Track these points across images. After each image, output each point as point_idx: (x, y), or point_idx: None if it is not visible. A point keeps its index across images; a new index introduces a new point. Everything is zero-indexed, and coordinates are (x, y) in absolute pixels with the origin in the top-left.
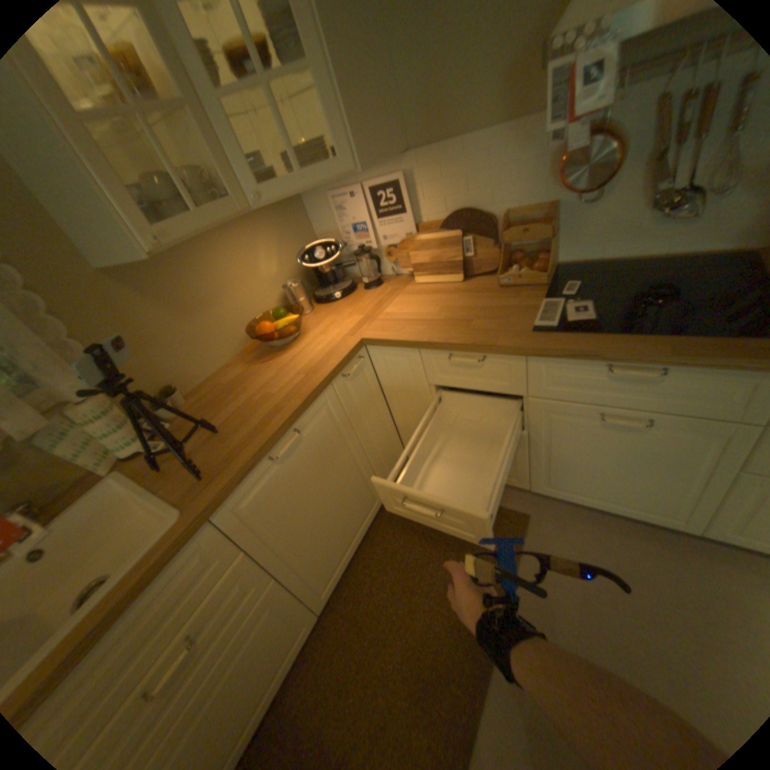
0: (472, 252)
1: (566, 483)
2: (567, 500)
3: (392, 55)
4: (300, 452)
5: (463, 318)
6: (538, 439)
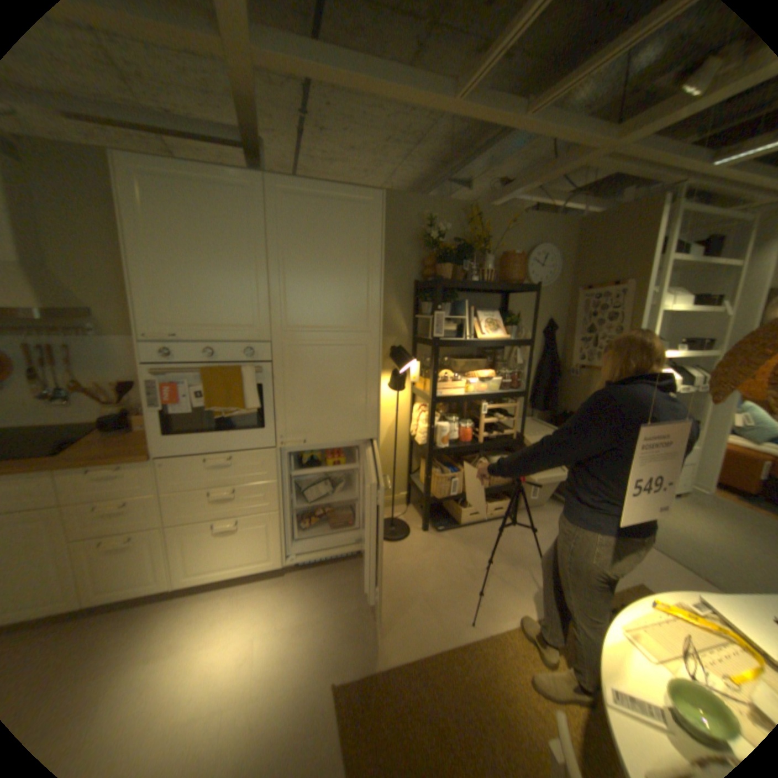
0: None
1: None
2: None
3: None
4: None
5: None
6: None
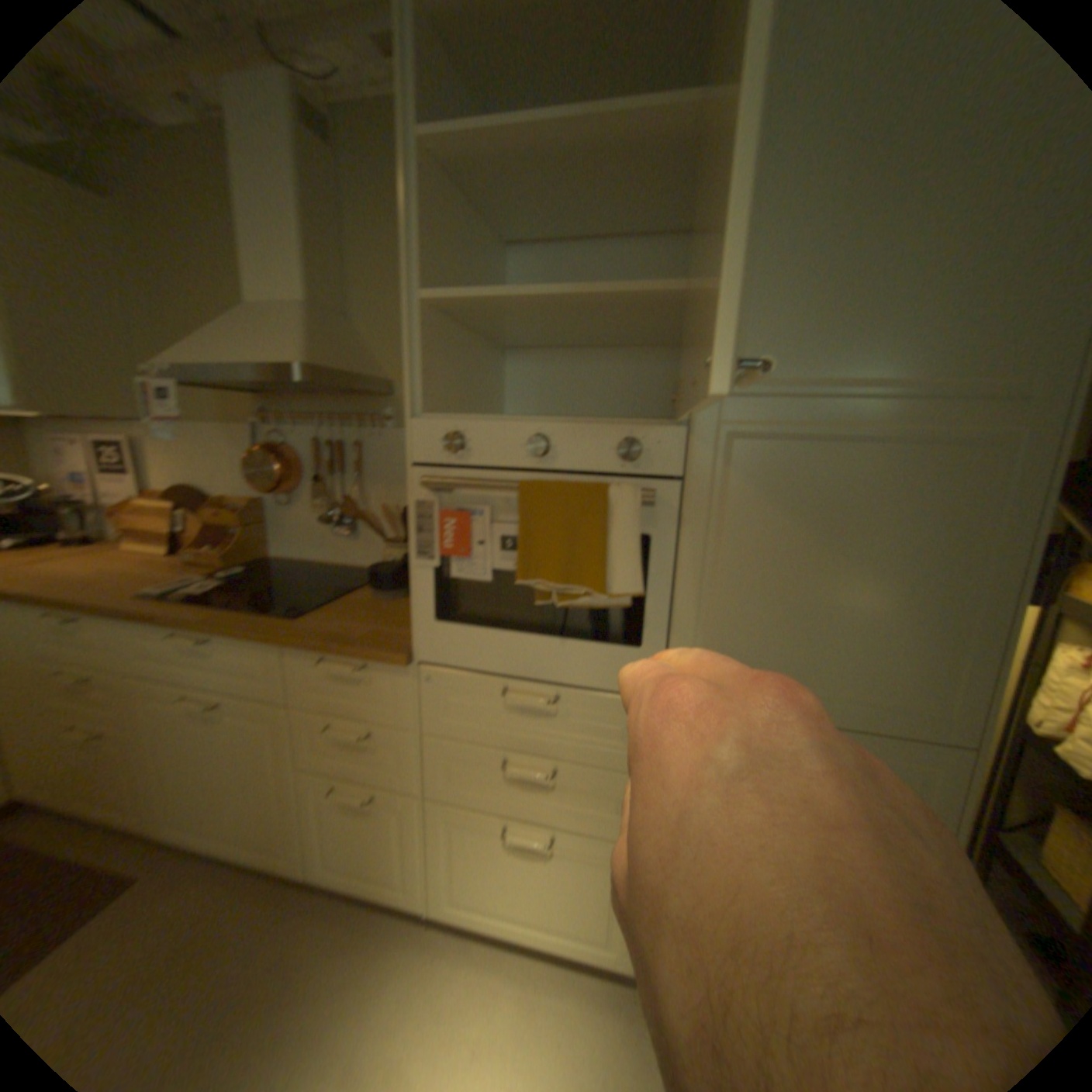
0: (177, 530)
1: (176, 821)
2: (185, 853)
3: (128, 346)
4: None
5: (92, 585)
6: (138, 746)
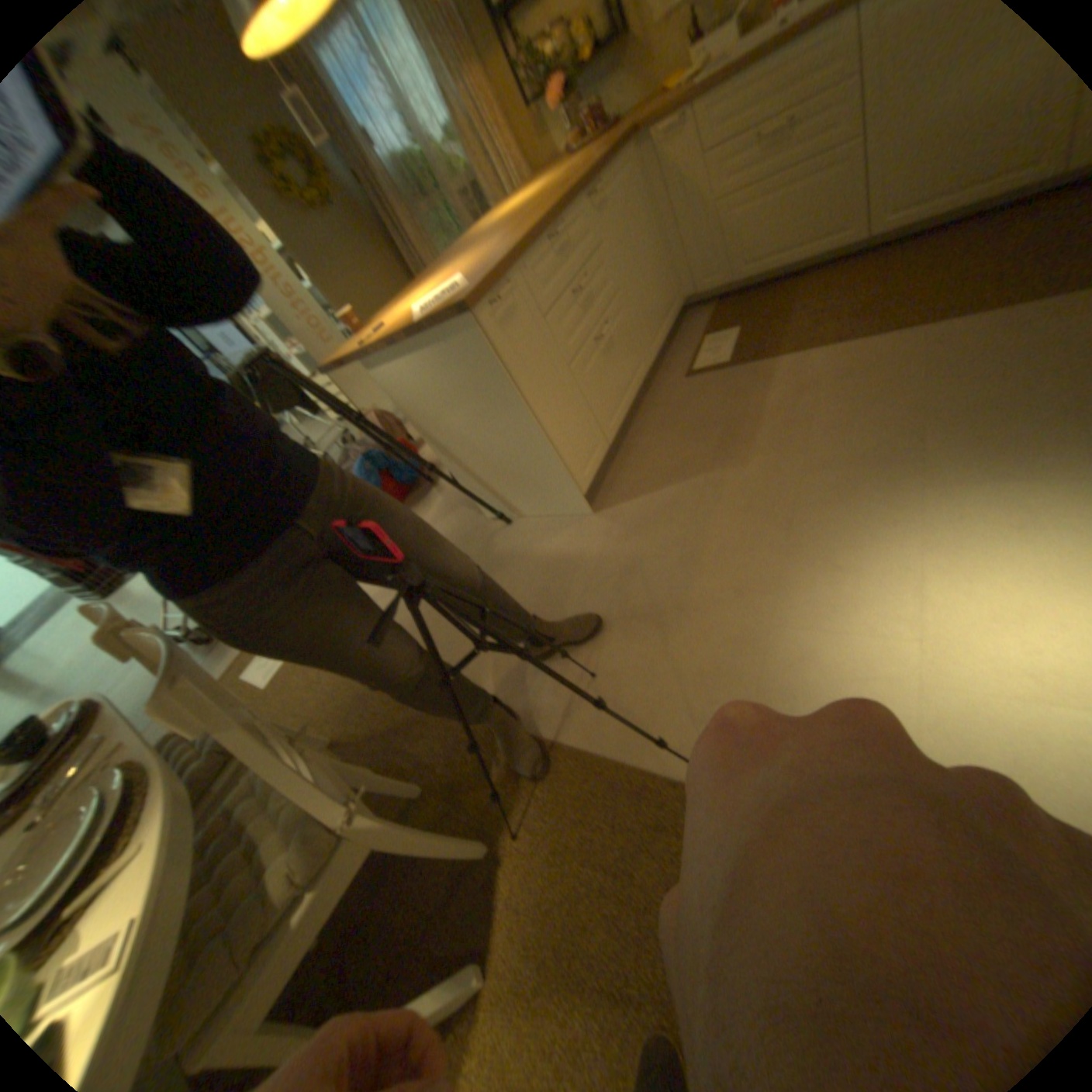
0: None
1: None
2: None
3: None
4: None
5: None
6: None
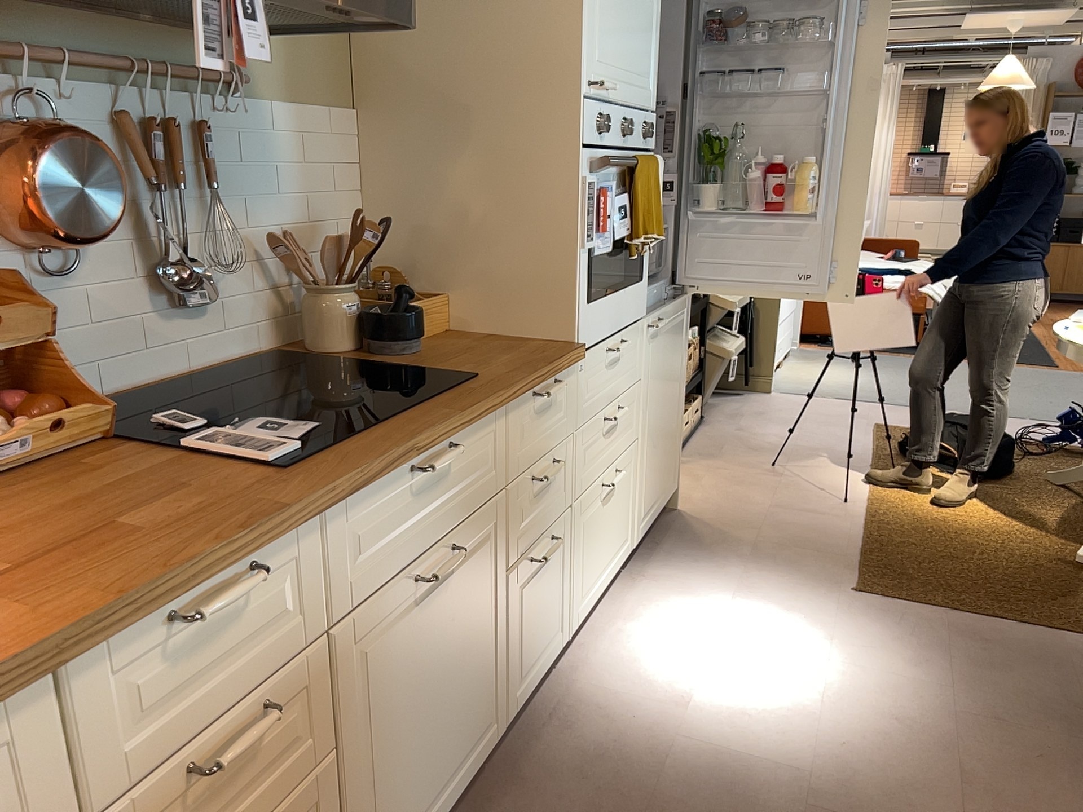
0: None
1: None
2: None
3: None
4: None
5: (74, 536)
6: (349, 745)
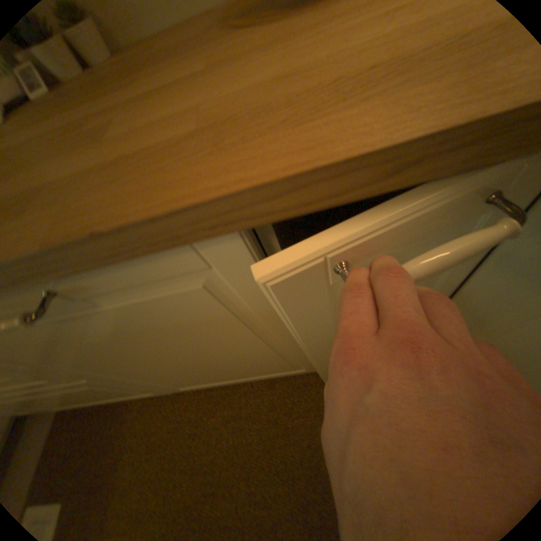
0: None
1: None
2: None
3: None
4: (105, 326)
5: None
6: None
